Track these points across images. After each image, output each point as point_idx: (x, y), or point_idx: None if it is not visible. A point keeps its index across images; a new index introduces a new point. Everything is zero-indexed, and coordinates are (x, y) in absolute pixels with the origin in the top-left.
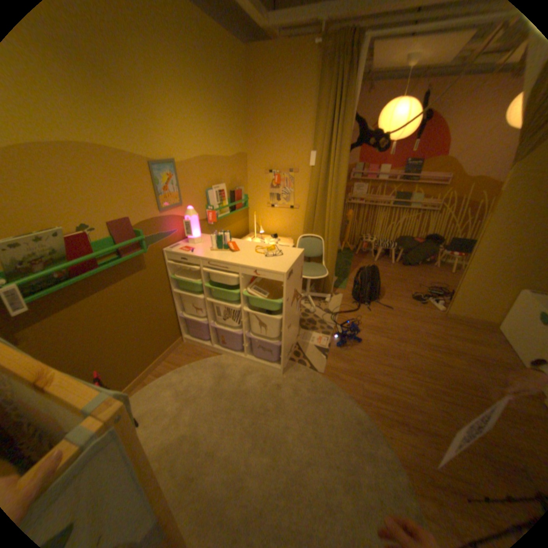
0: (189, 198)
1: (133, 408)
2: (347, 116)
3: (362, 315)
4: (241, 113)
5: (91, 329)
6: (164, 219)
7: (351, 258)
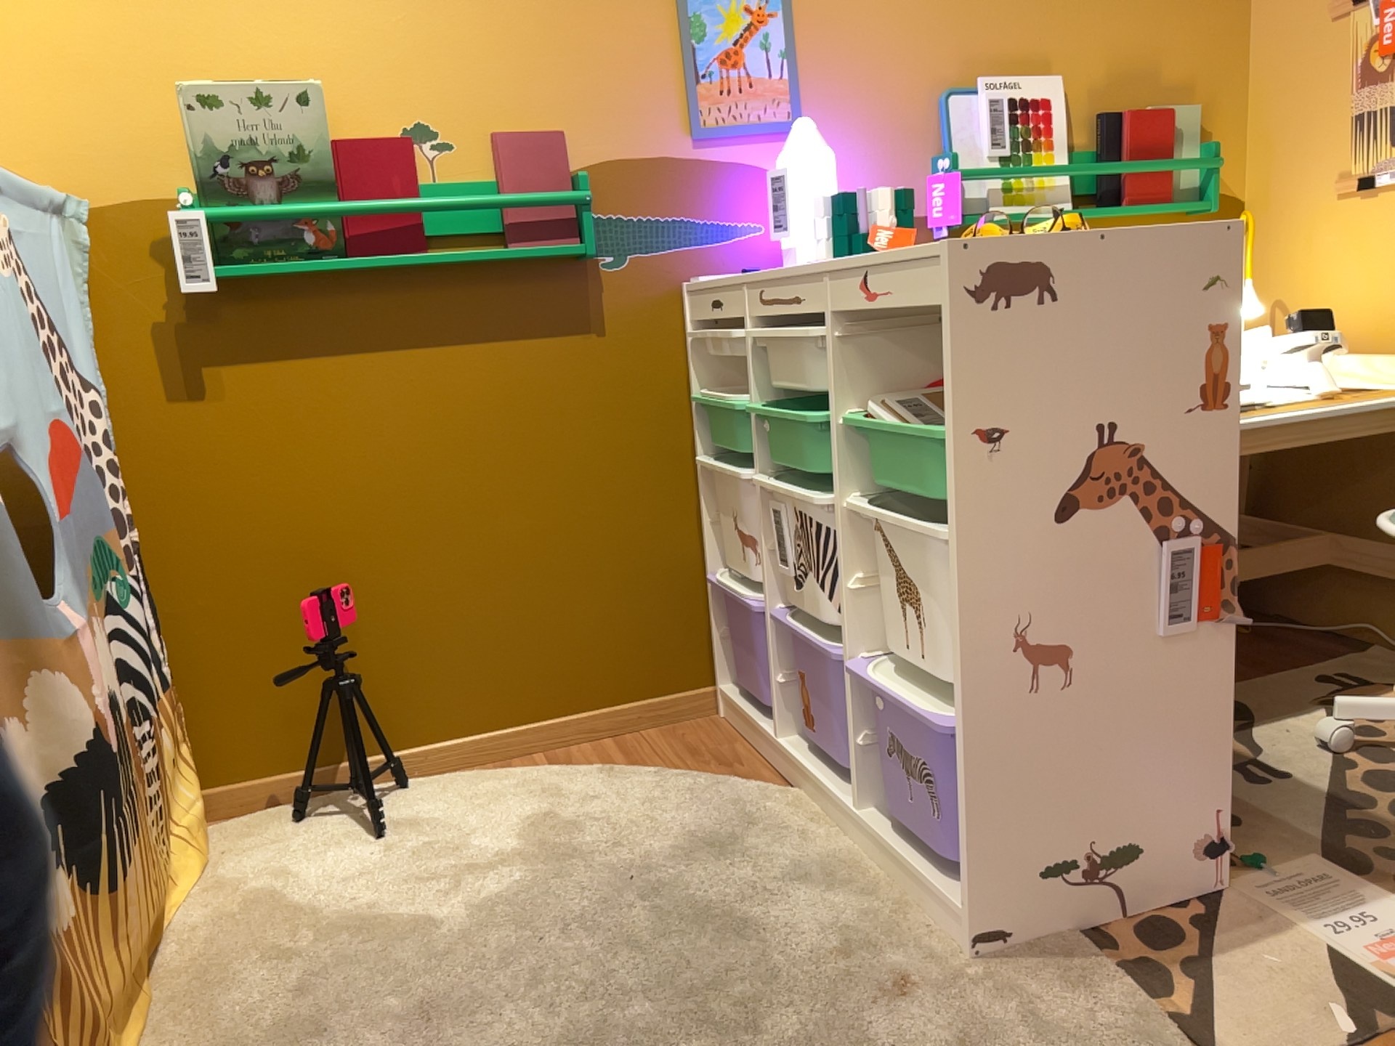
0: (842, 112)
1: (419, 799)
2: None
3: None
4: None
5: (380, 455)
6: (708, 168)
7: None
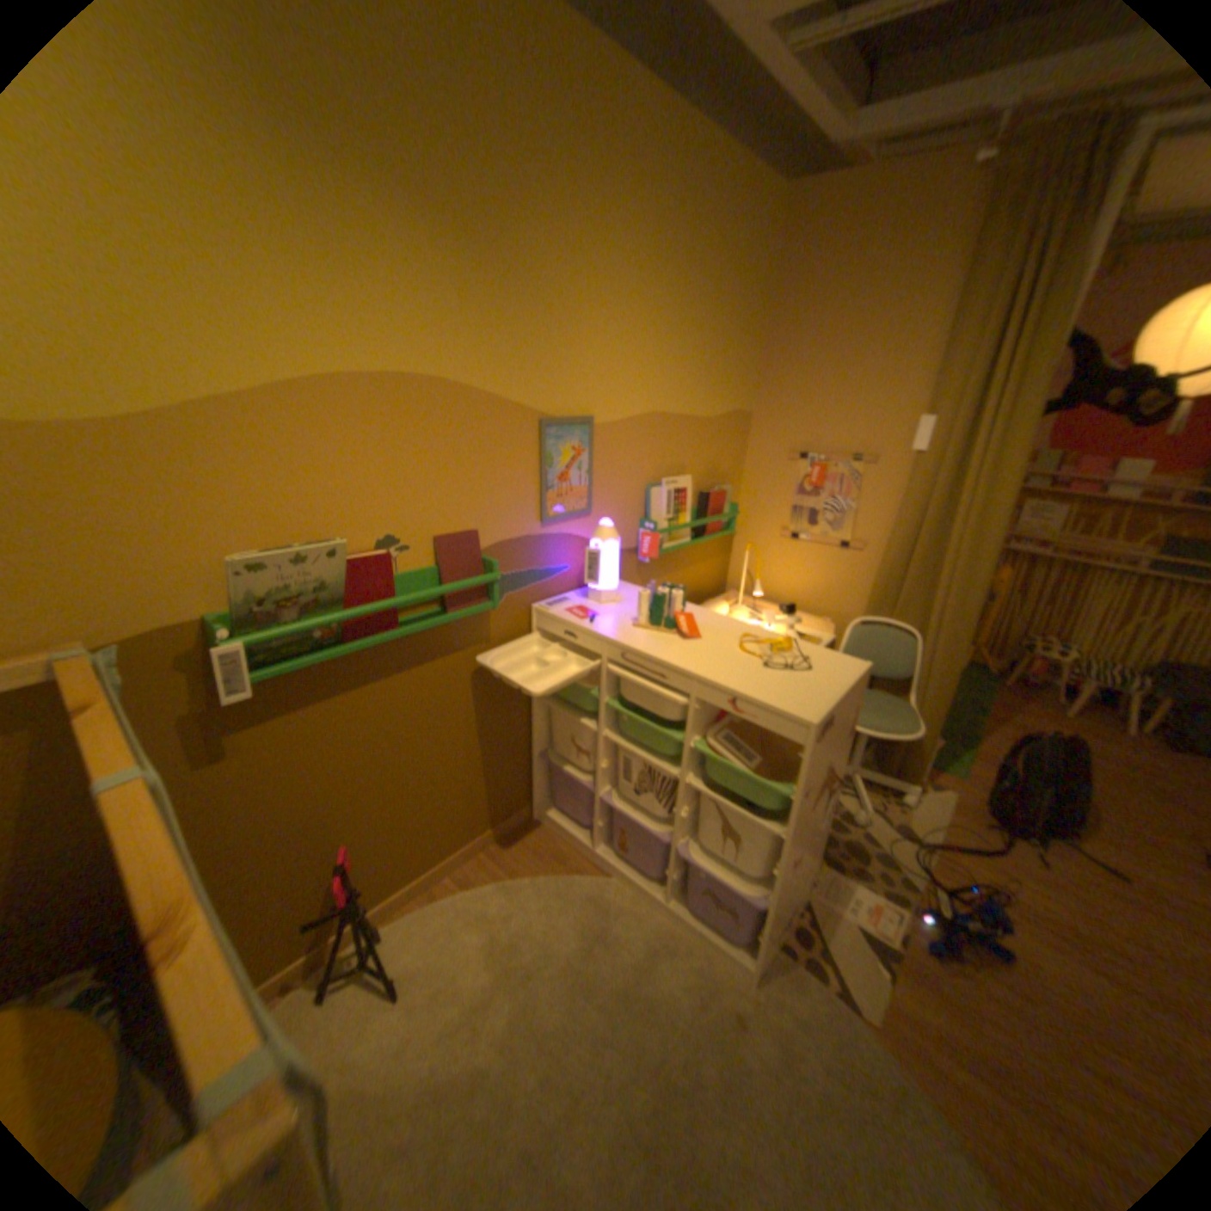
0: (607, 501)
1: (398, 951)
2: (1048, 330)
3: (1020, 875)
4: (755, 324)
5: (357, 753)
6: (547, 540)
7: (992, 694)
